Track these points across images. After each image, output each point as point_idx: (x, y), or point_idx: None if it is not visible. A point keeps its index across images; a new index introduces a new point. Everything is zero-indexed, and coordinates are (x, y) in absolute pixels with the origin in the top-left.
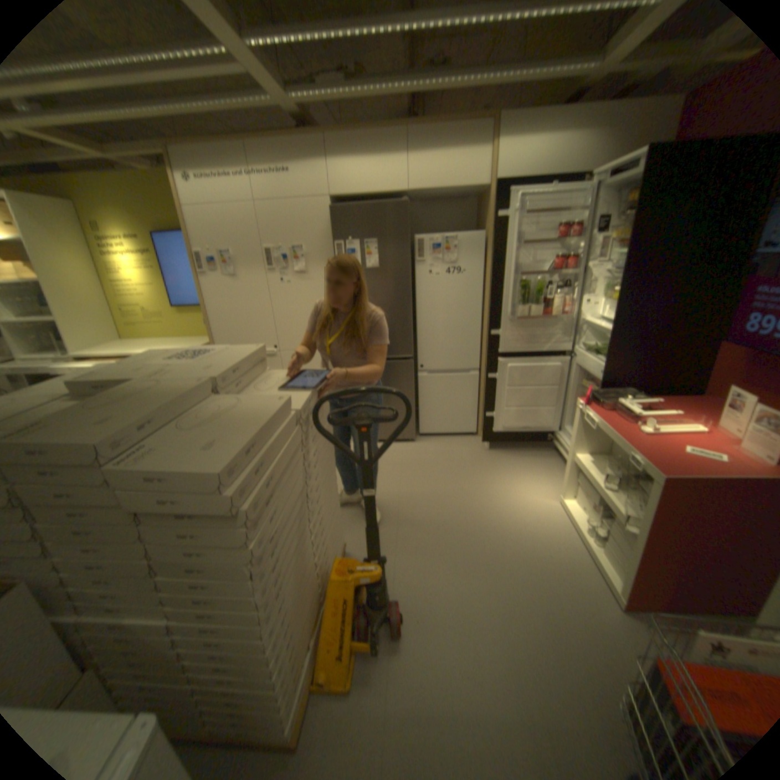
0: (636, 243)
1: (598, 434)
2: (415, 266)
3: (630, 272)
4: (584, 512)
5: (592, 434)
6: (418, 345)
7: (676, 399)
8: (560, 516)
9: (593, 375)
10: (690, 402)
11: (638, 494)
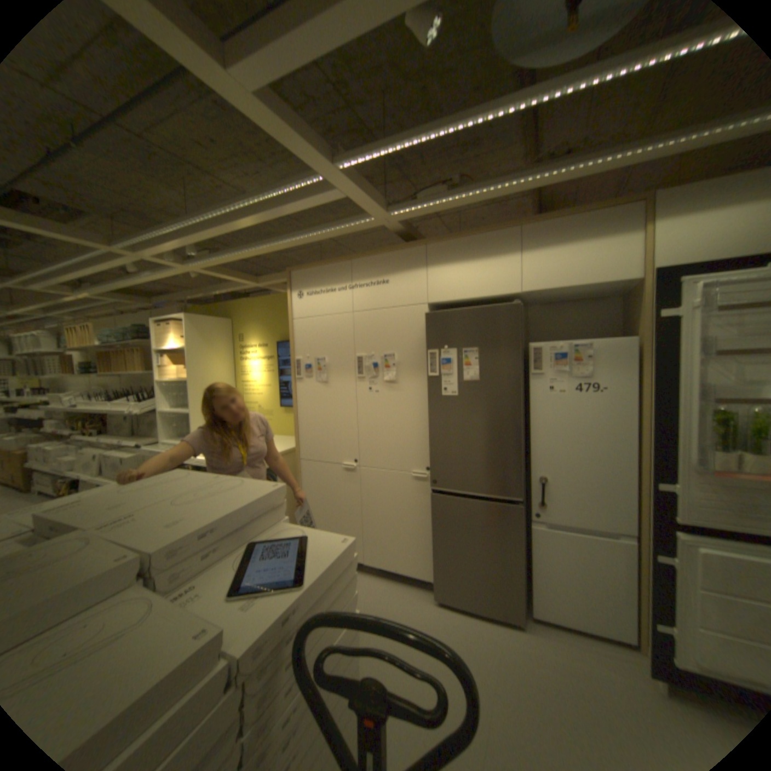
0: None
1: None
2: (530, 380)
3: None
4: None
5: None
6: (533, 485)
7: None
8: None
9: None
10: None
11: None
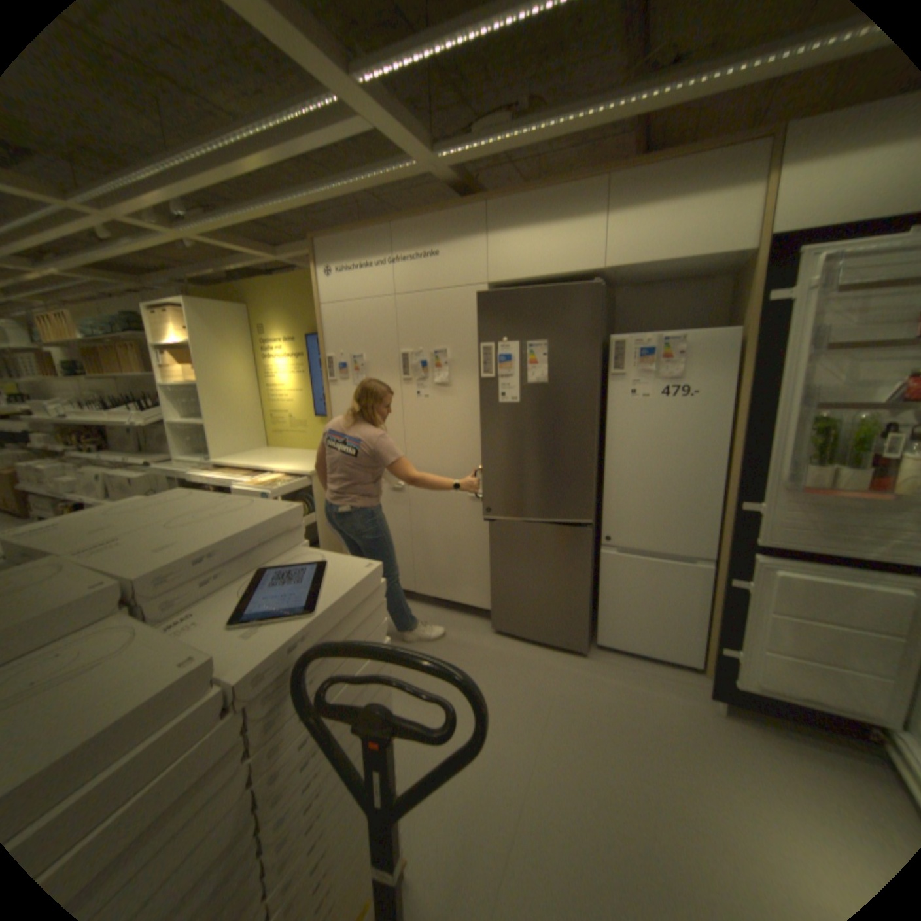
0: None
1: None
2: (609, 382)
3: None
4: None
5: None
6: (606, 506)
7: None
8: None
9: None
10: None
11: None
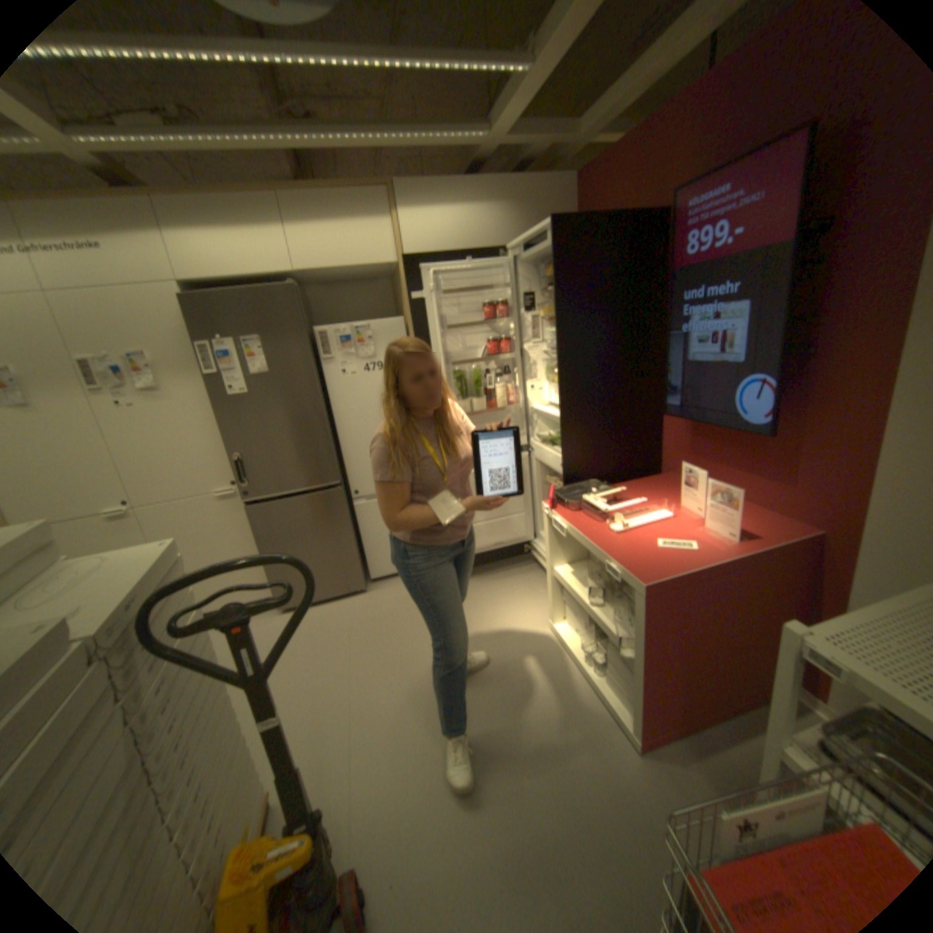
0: (562, 320)
1: (571, 539)
2: (322, 366)
3: (563, 352)
4: (576, 637)
5: (565, 540)
6: (347, 467)
7: (636, 484)
8: (553, 647)
9: (553, 470)
10: (650, 484)
11: (623, 606)
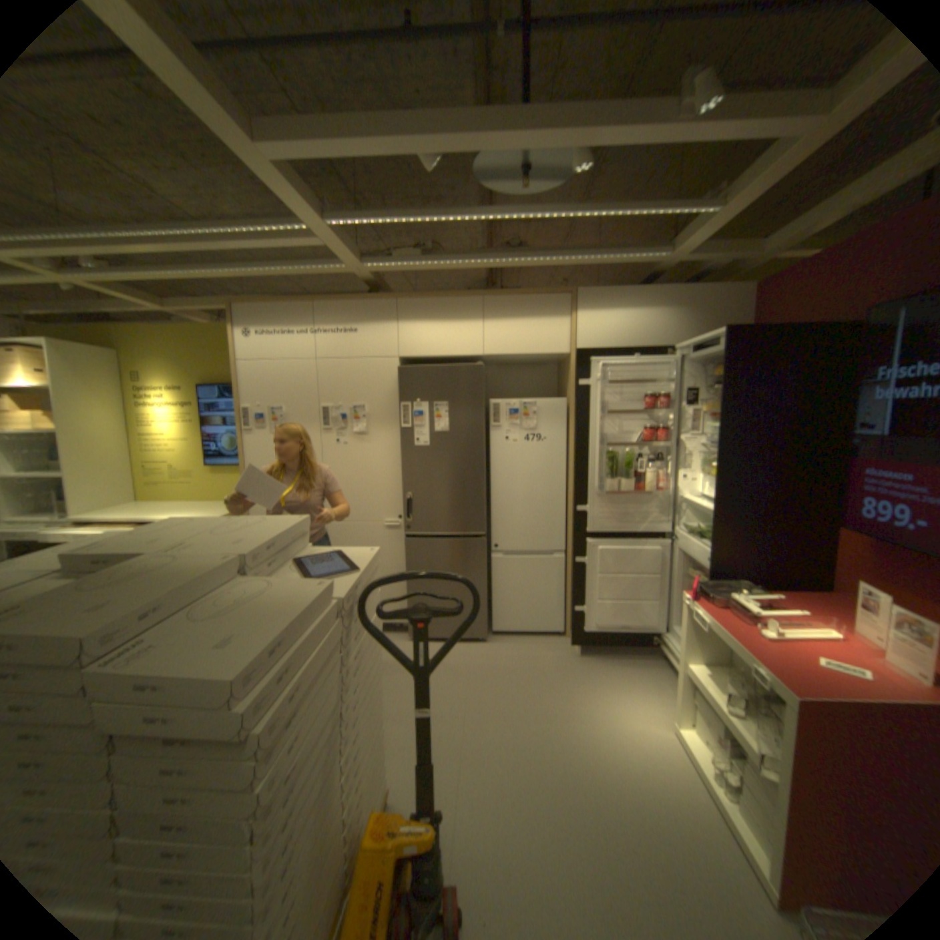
0: (728, 418)
1: (713, 640)
2: (490, 433)
3: (726, 448)
4: (708, 750)
5: (705, 639)
6: (493, 521)
7: (799, 596)
8: (677, 755)
9: (699, 563)
10: (817, 601)
11: (770, 724)
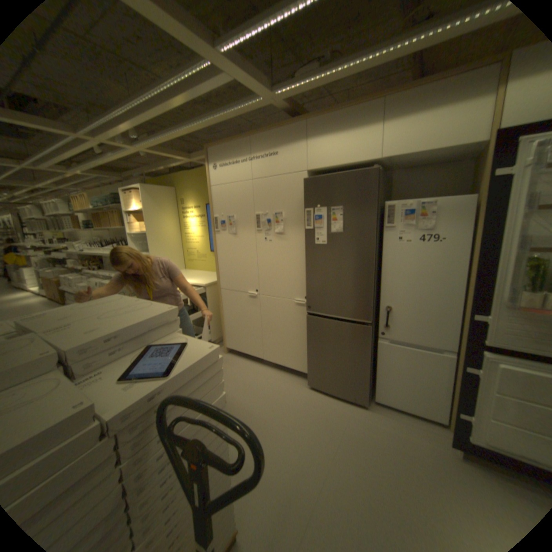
0: None
1: None
2: (384, 232)
3: None
4: None
5: None
6: (381, 312)
7: None
8: None
9: None
10: None
11: None
